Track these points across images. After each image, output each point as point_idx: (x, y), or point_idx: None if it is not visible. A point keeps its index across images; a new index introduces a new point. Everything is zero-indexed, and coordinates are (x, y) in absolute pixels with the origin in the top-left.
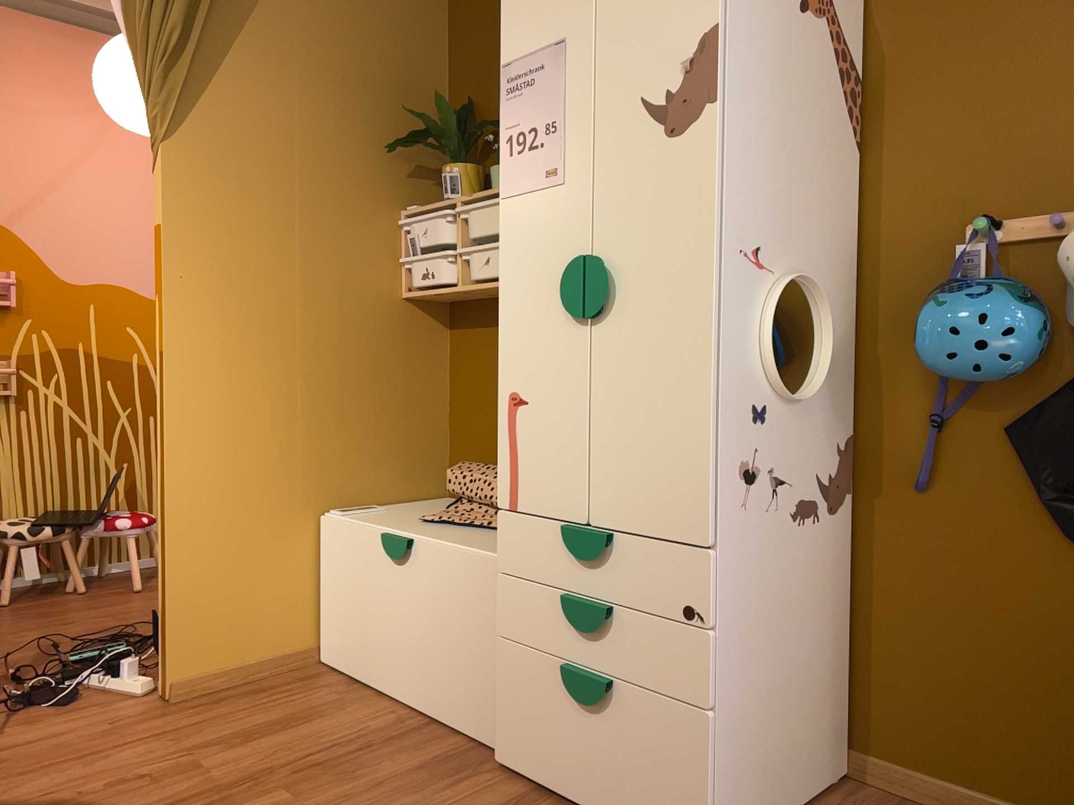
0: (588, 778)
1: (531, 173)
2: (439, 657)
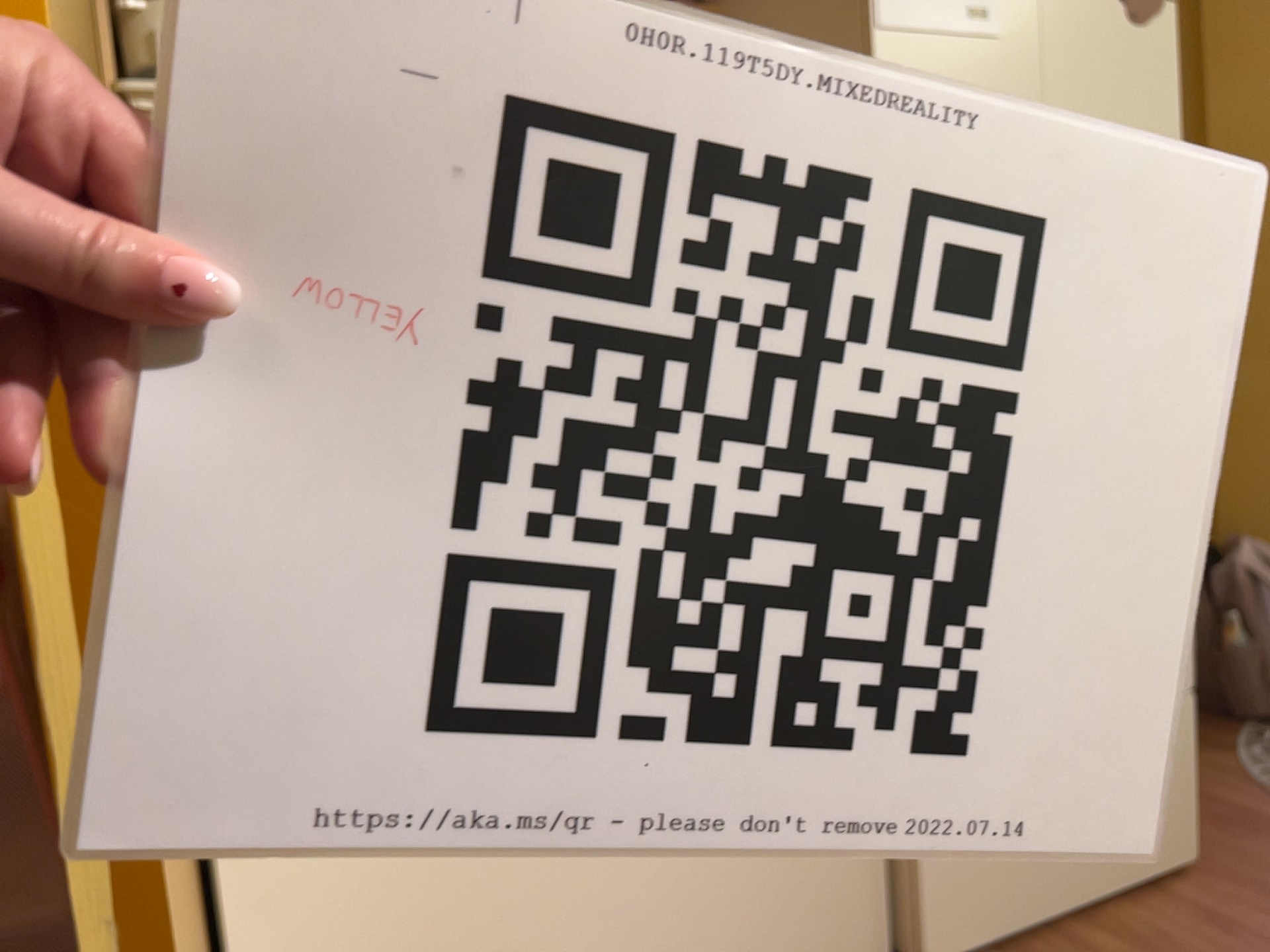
0: (1075, 873)
1: (943, 2)
2: (738, 907)
